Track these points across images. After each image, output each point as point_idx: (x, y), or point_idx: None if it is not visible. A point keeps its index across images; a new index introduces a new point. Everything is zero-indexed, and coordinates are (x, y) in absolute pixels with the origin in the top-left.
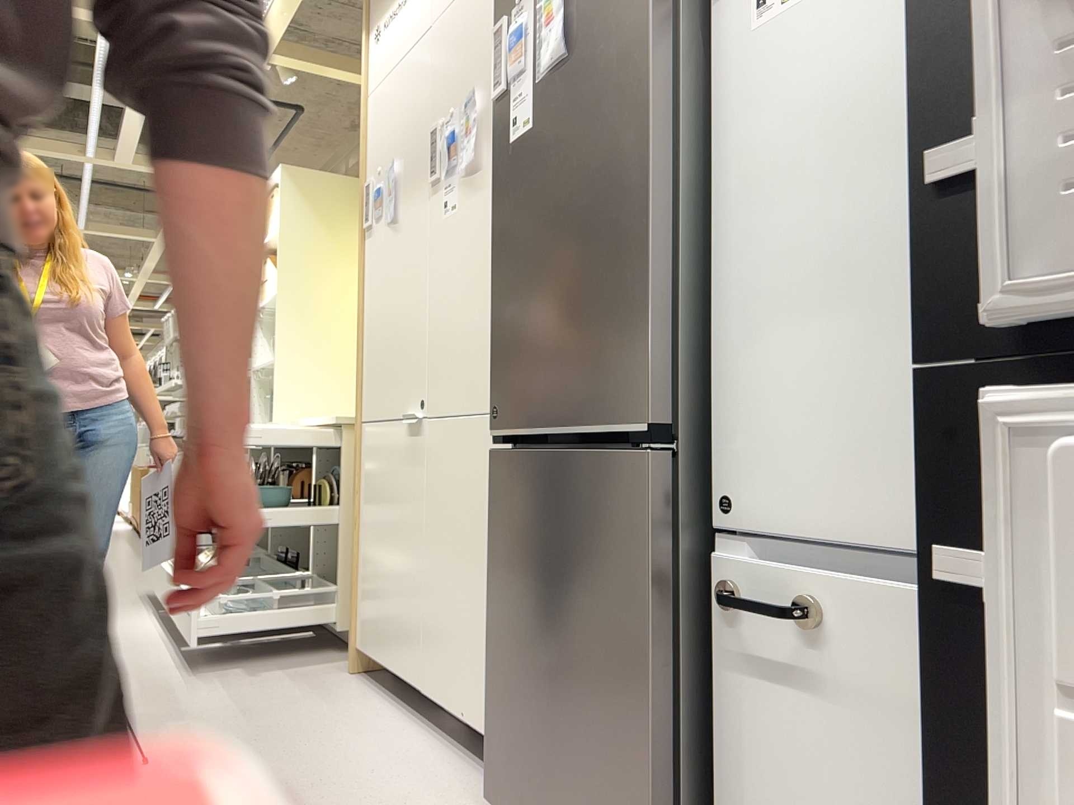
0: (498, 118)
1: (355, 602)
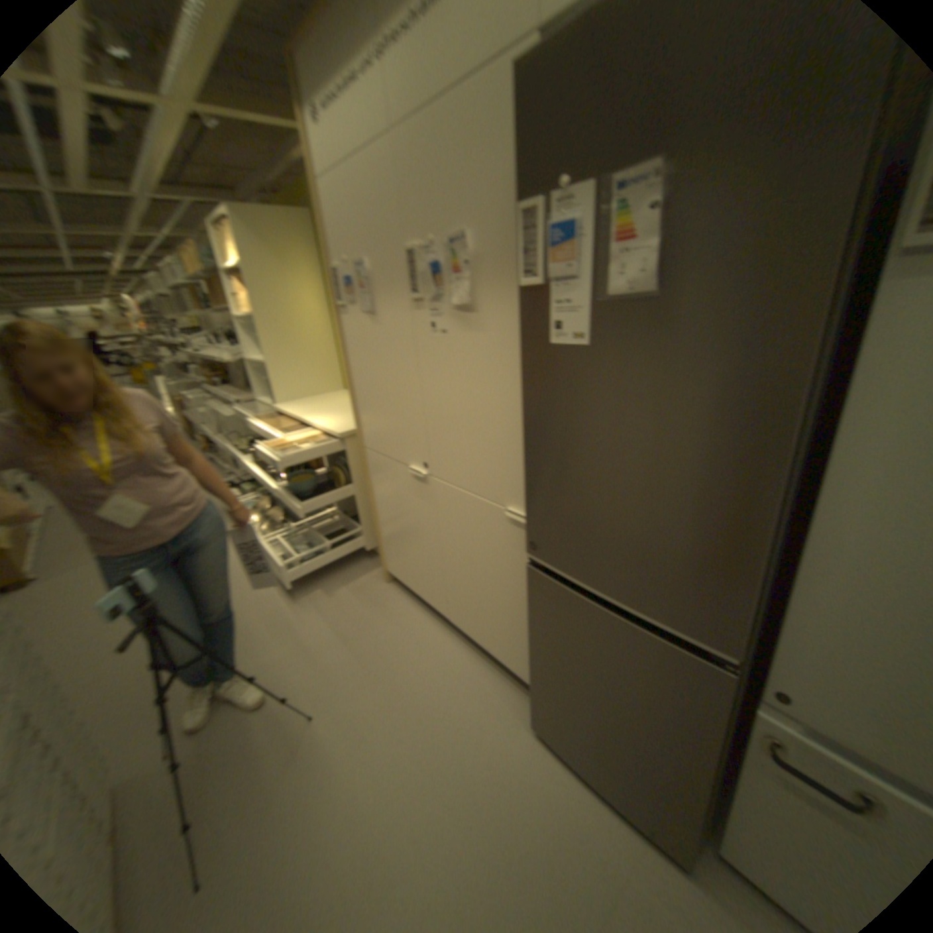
0: (525, 305)
1: (380, 548)
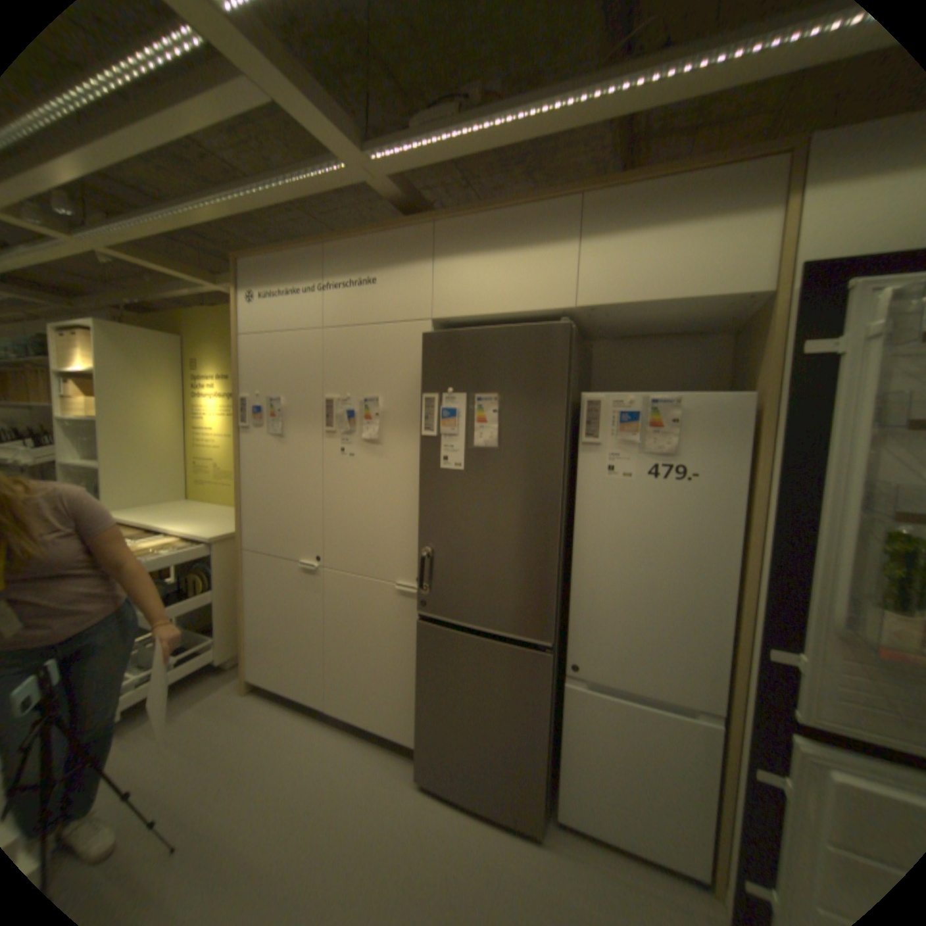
0: (426, 446)
1: (243, 655)
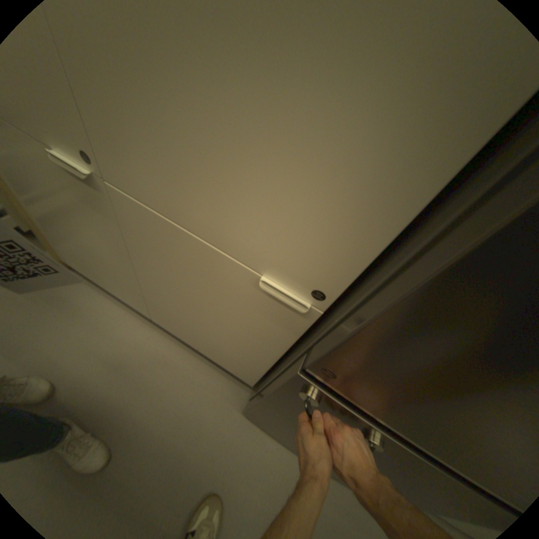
0: None
1: (44, 240)
